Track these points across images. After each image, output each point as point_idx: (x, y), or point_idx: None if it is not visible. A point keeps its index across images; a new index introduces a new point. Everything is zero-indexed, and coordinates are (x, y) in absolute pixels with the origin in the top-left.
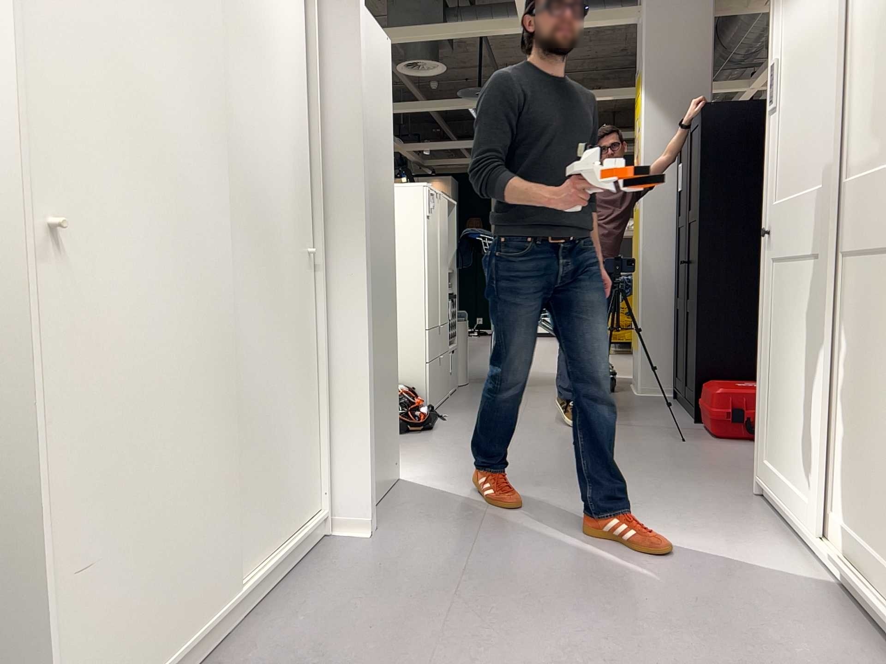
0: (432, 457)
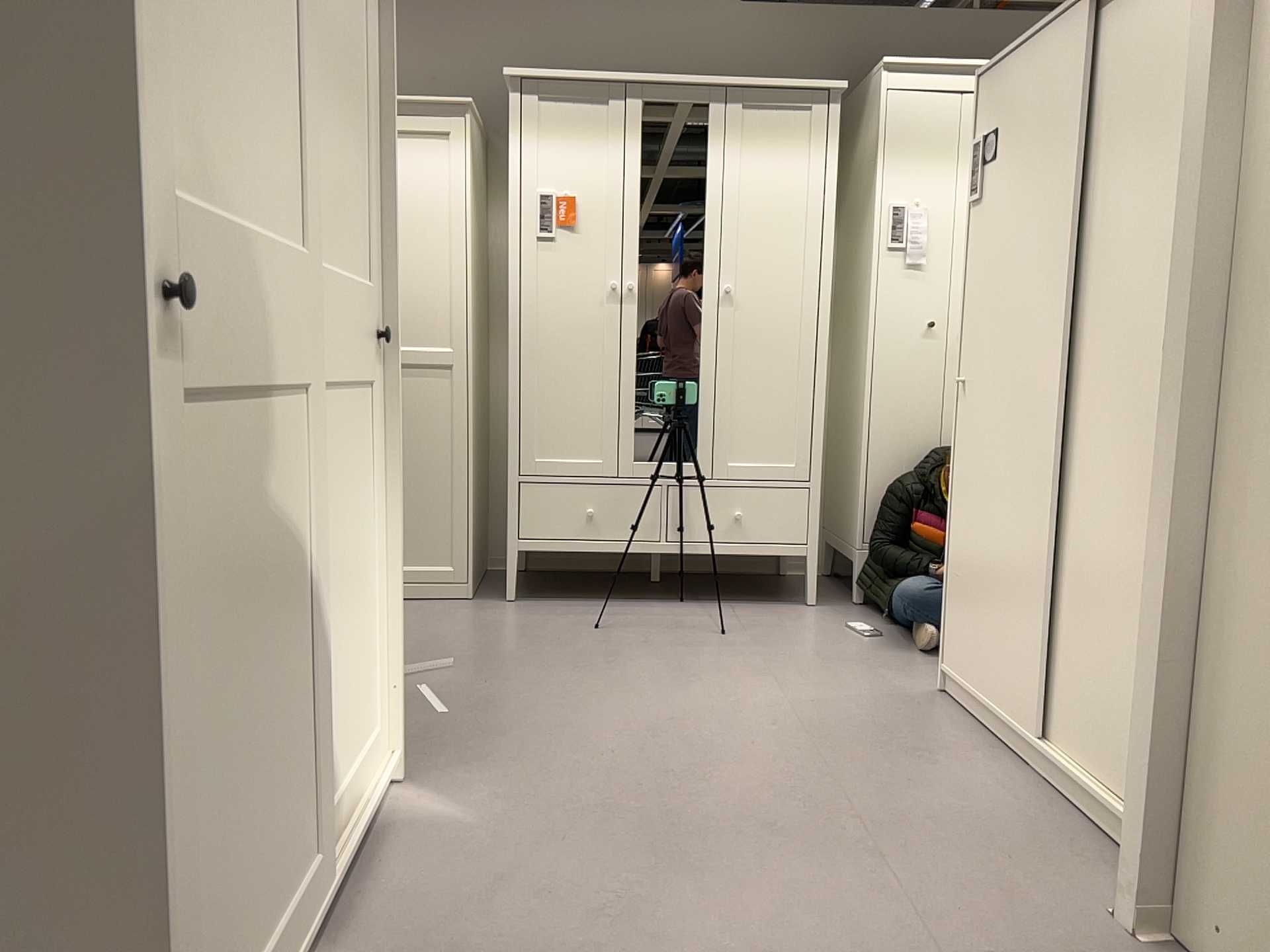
0: None
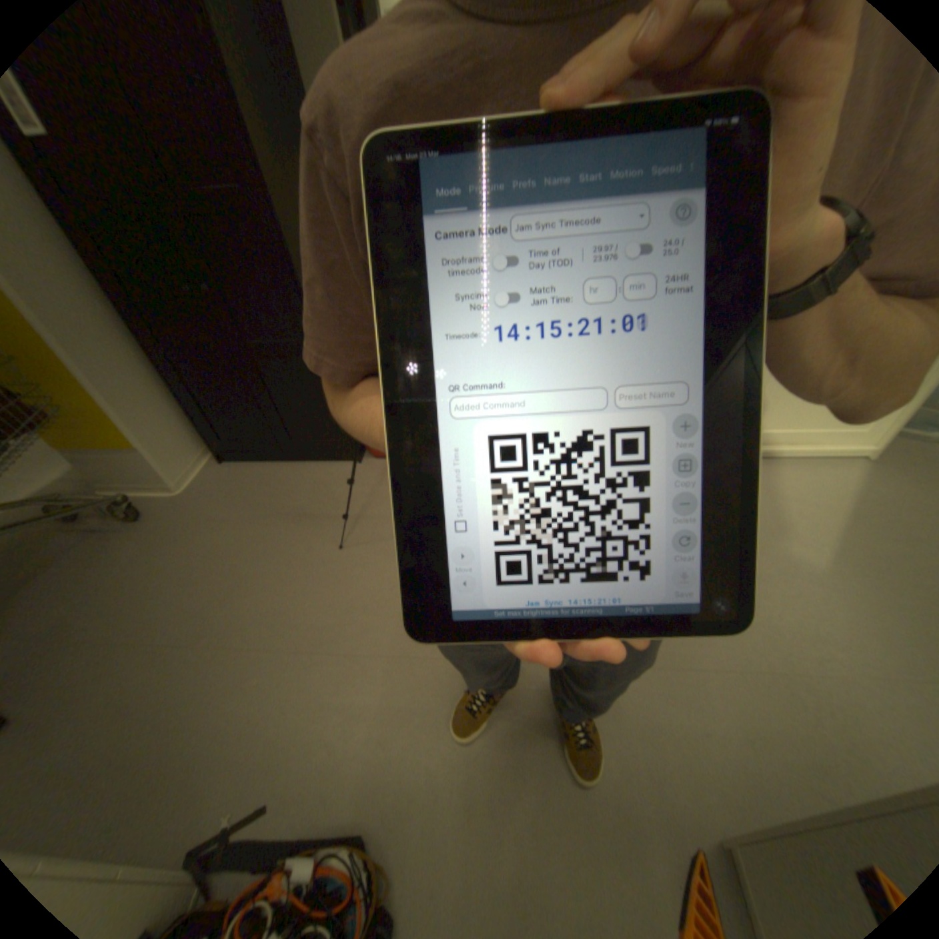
0: (572, 800)
